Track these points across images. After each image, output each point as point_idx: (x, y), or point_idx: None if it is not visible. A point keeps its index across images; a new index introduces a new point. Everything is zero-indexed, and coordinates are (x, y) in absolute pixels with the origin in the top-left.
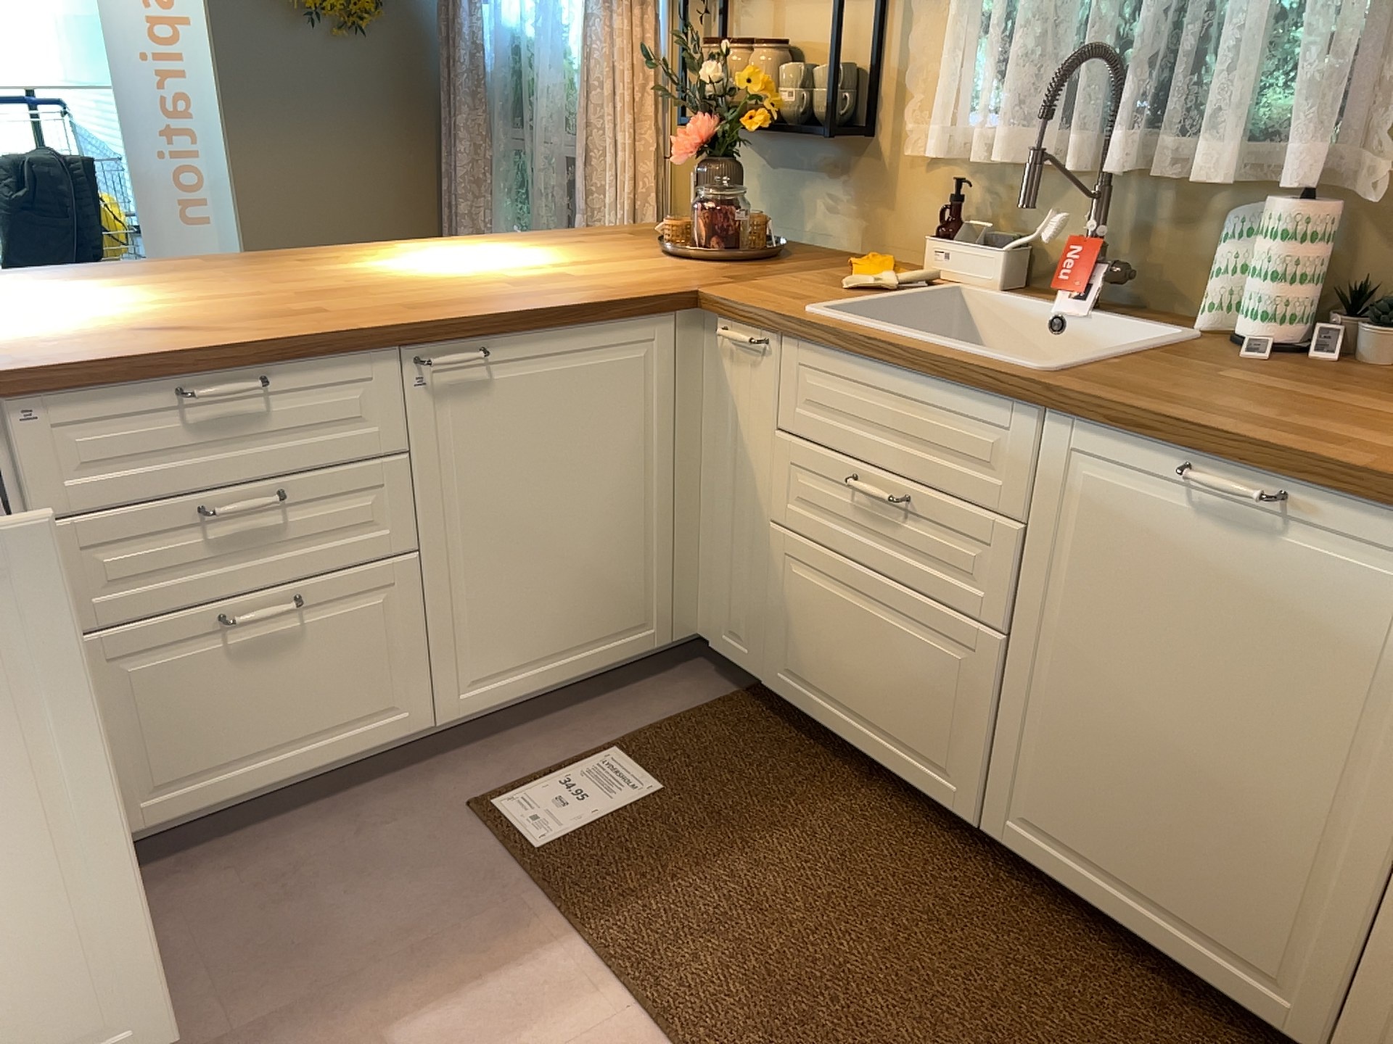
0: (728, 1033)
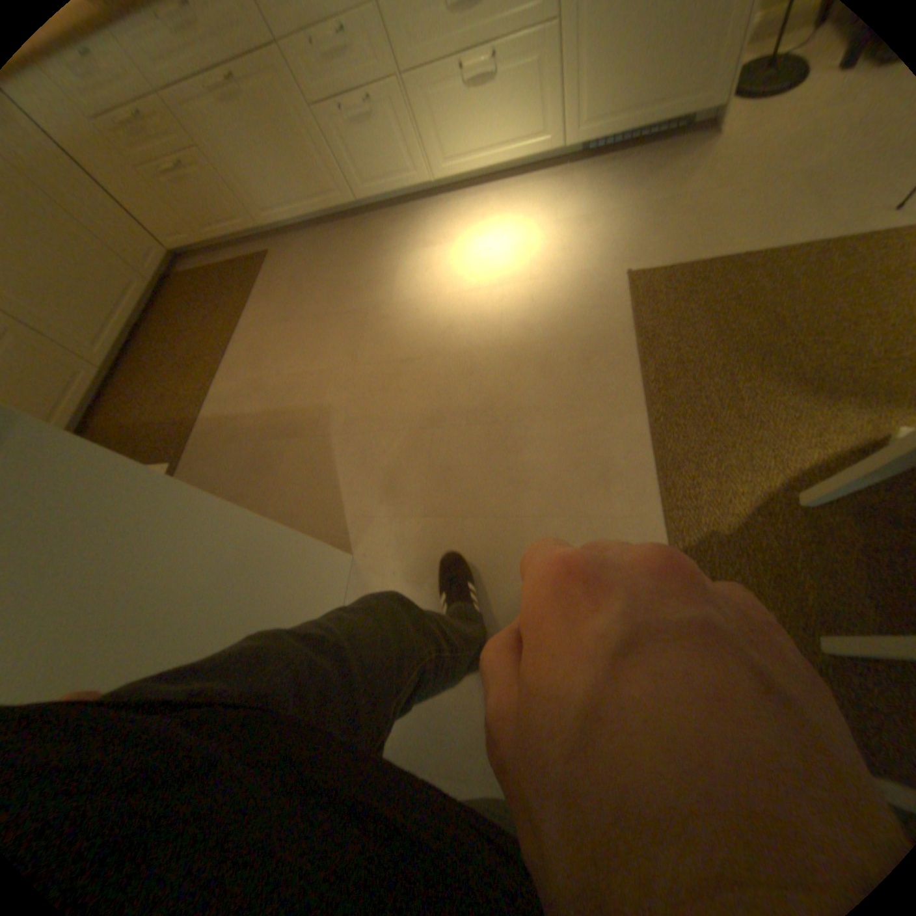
0: (207, 364)
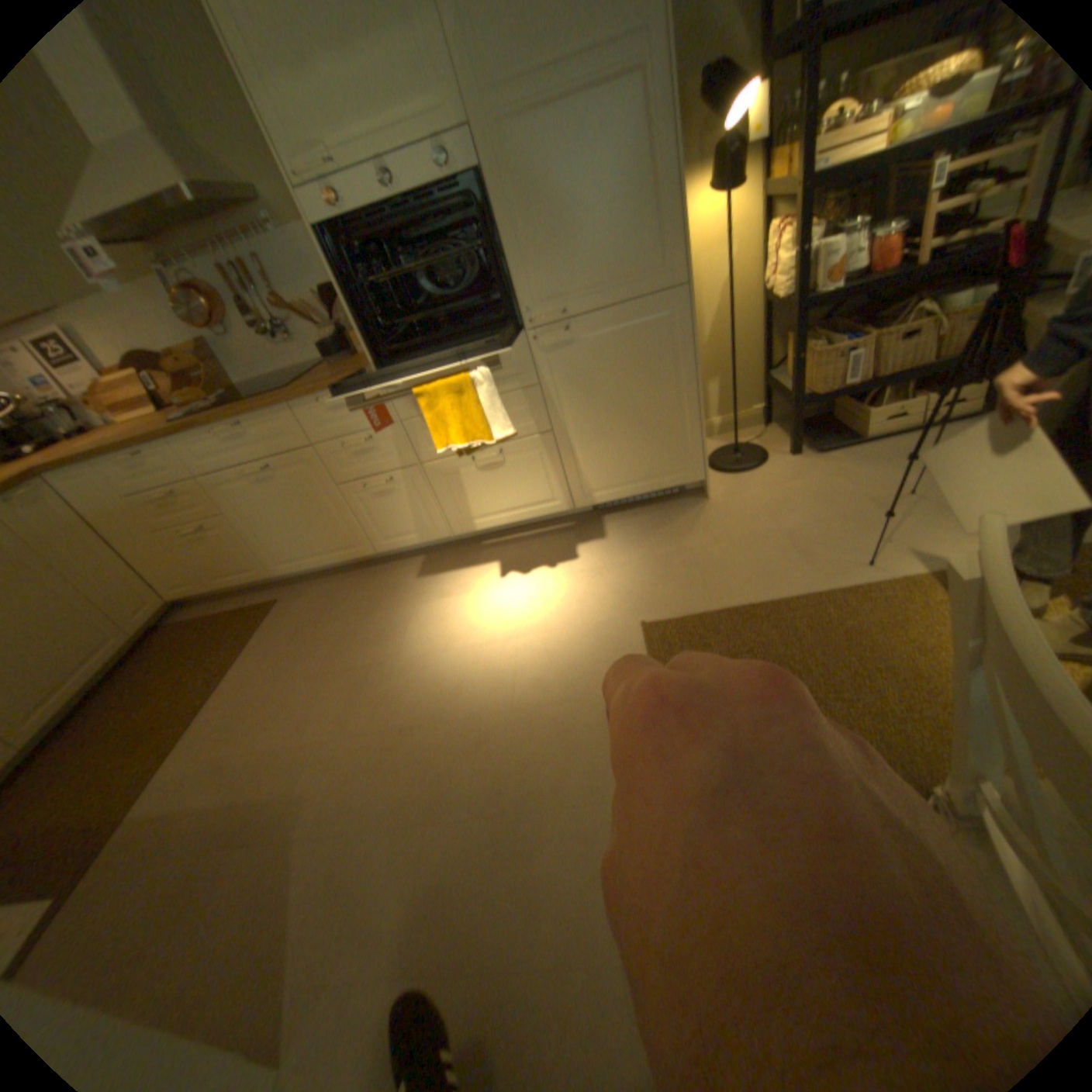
0: (164, 737)
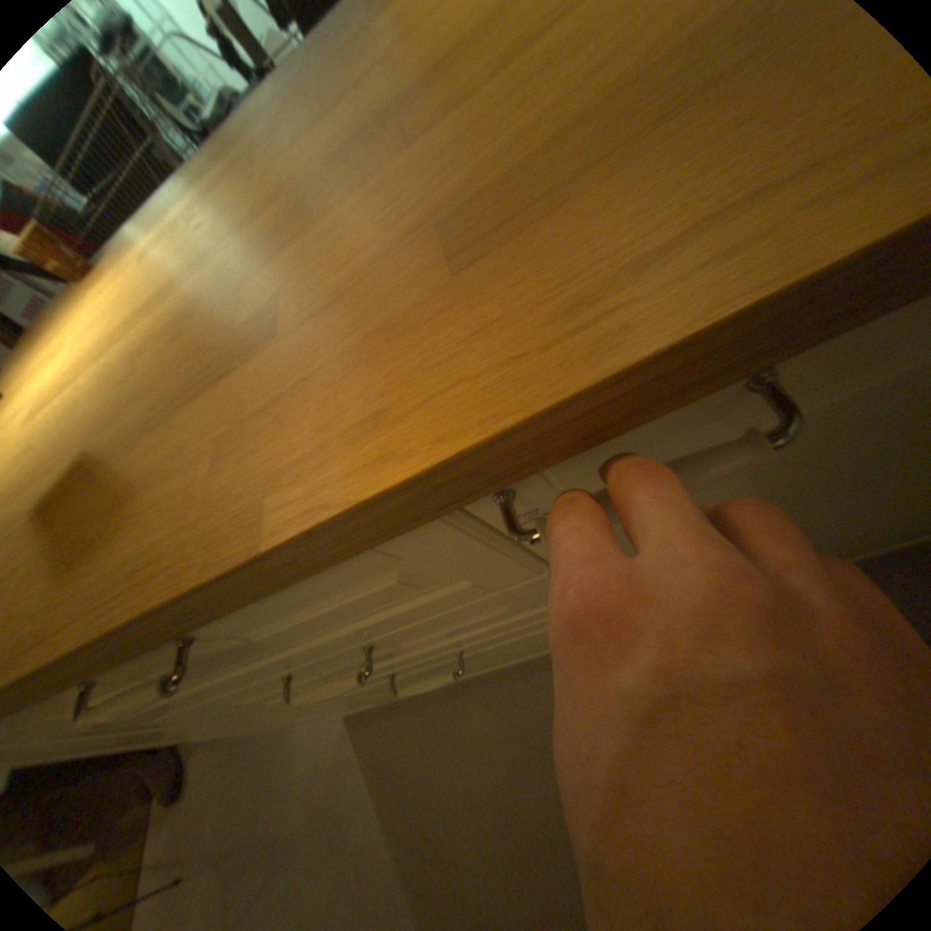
0: None
